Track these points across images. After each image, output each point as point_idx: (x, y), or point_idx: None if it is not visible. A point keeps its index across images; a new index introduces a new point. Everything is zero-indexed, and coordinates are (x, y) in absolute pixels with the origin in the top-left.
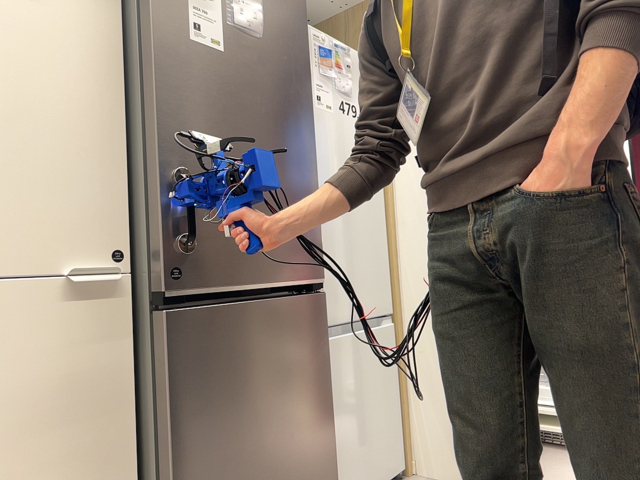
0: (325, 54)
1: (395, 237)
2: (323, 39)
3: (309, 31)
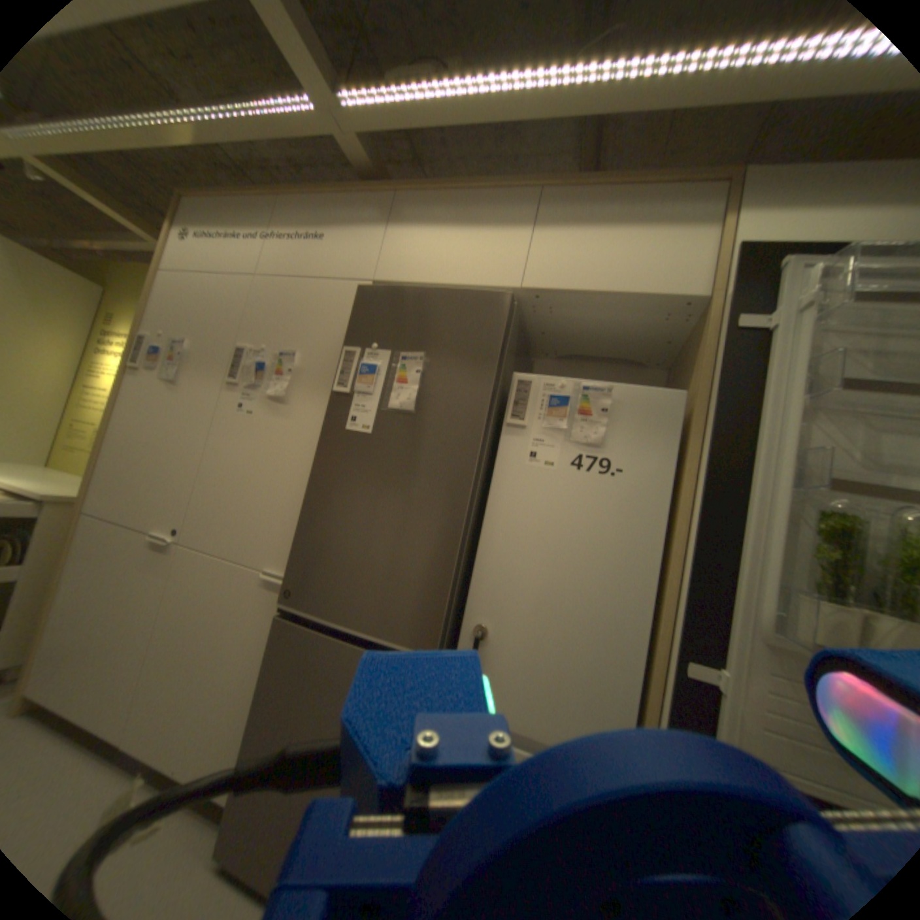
0: (556, 404)
1: (663, 660)
2: (562, 385)
3: (535, 383)
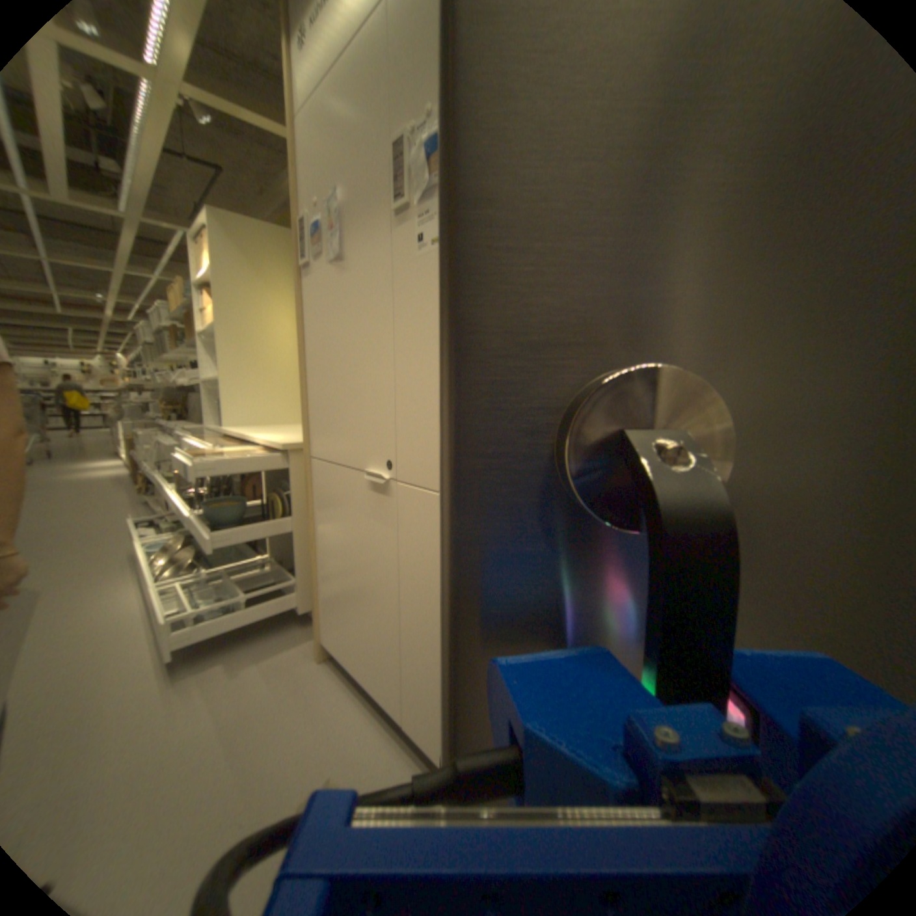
0: None
1: None
2: None
3: None
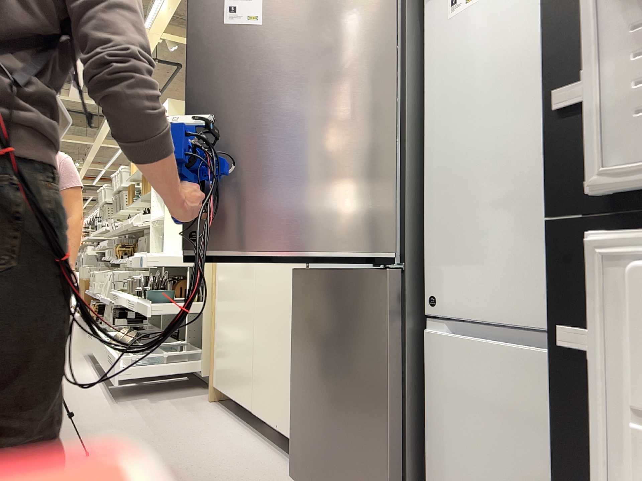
0: None
1: None
2: None
3: None
